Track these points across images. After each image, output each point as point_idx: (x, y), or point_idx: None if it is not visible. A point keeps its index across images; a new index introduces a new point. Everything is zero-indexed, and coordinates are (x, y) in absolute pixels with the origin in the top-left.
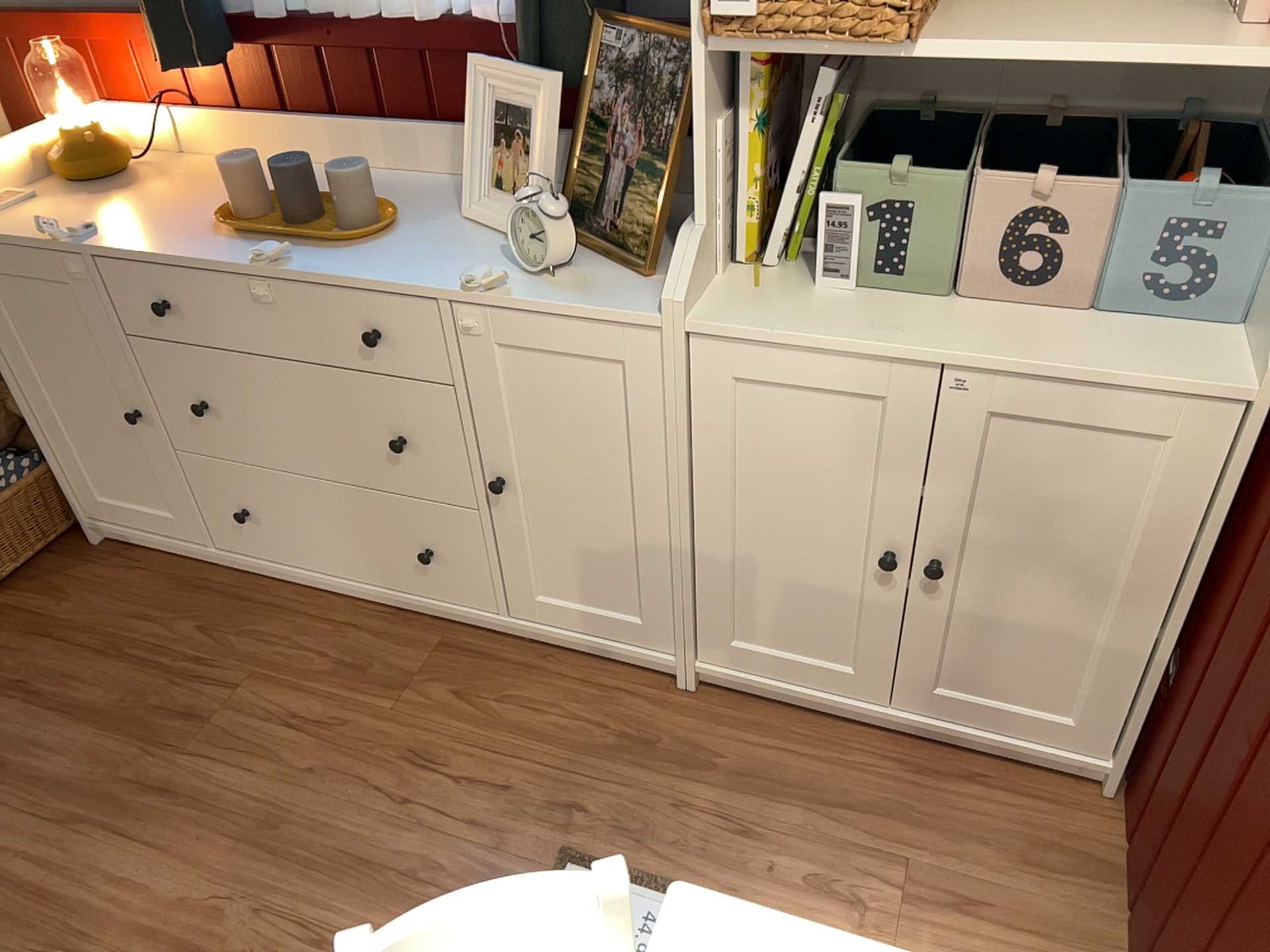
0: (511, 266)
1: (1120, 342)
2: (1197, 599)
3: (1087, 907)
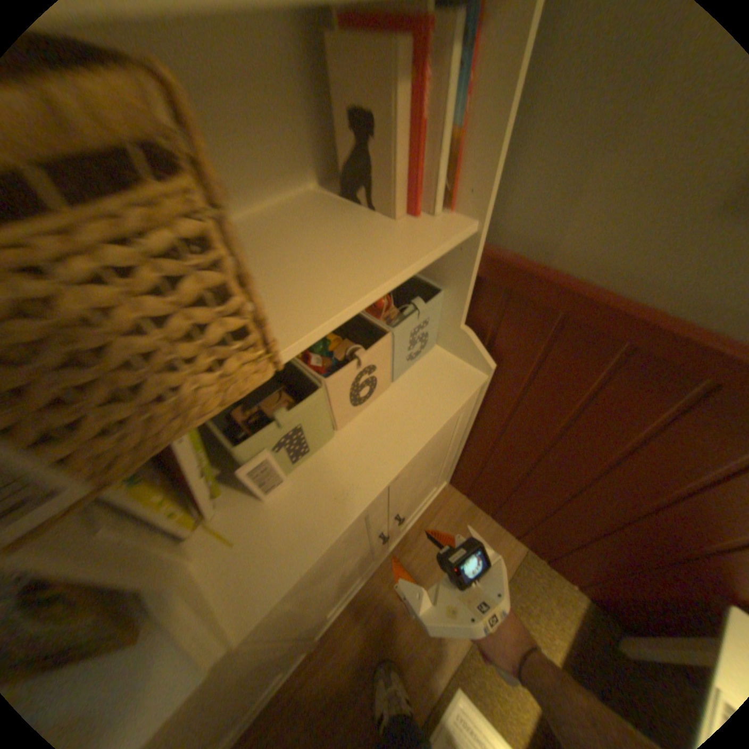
0: None
1: (424, 389)
2: (472, 435)
3: (487, 530)
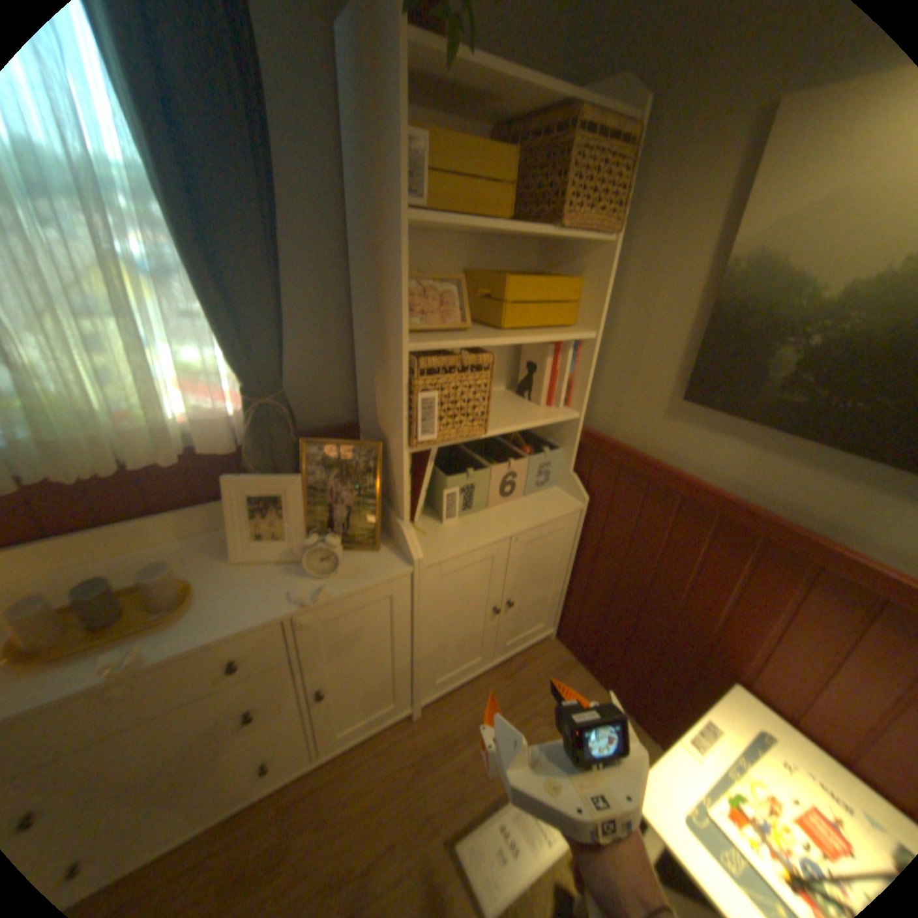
0: (299, 580)
1: (542, 504)
2: (575, 569)
3: (584, 683)
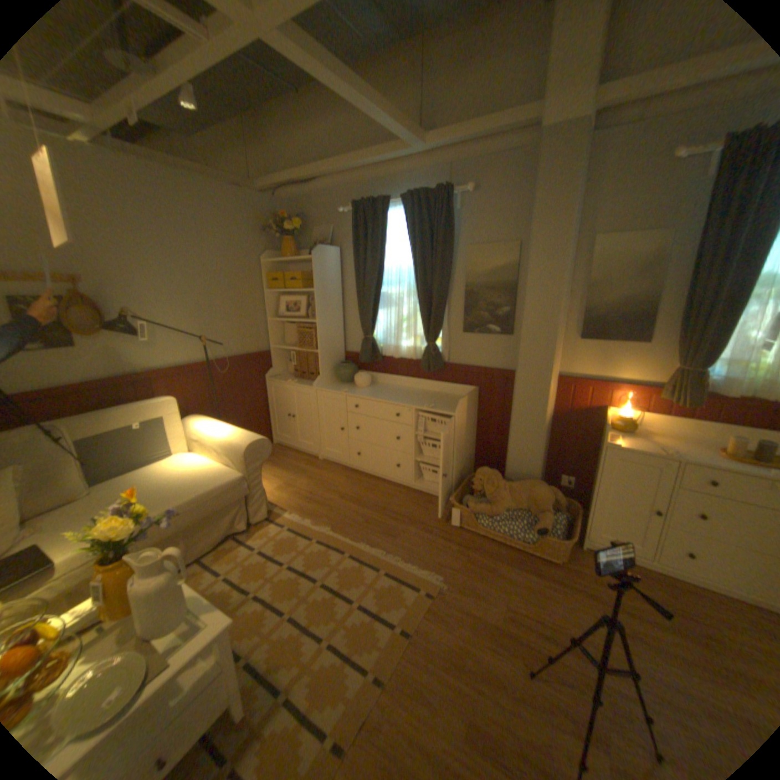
0: None
1: None
2: None
3: None
